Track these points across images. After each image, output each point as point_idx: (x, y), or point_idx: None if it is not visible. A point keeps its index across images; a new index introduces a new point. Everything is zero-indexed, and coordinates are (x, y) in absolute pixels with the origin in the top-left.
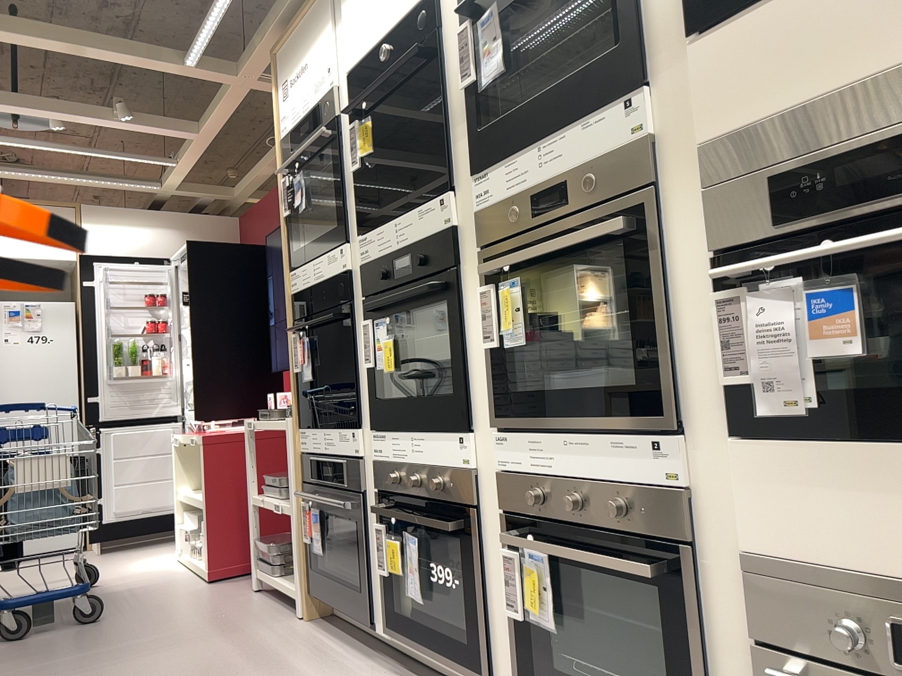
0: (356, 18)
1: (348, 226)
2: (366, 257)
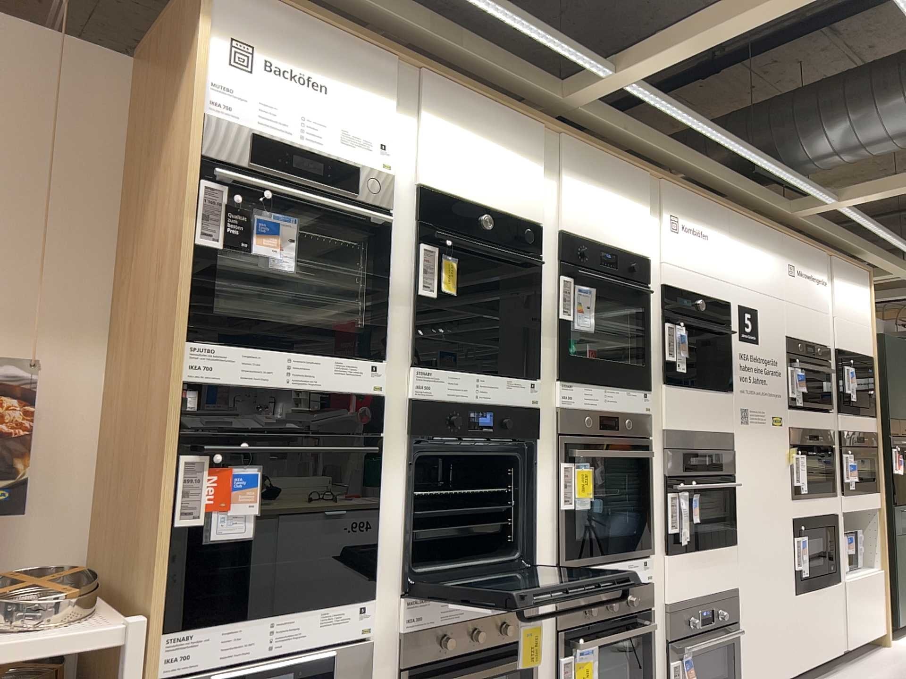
0: (448, 155)
1: (390, 344)
2: (429, 393)
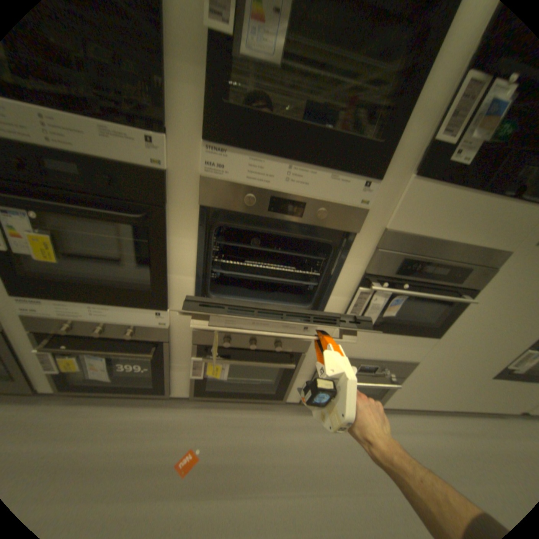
0: None
1: None
2: None
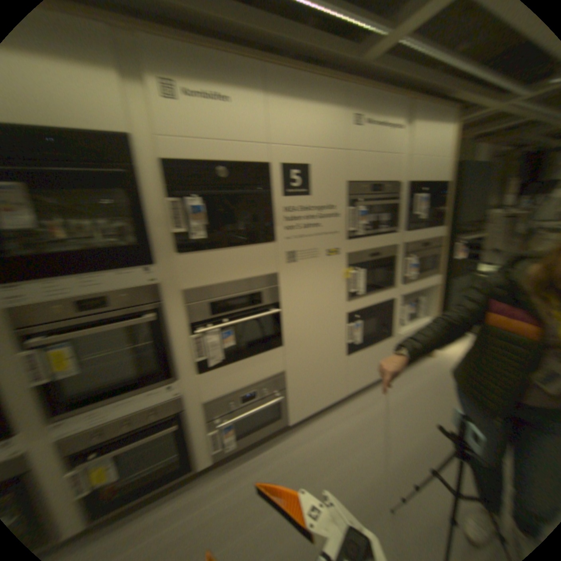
0: None
1: None
2: None
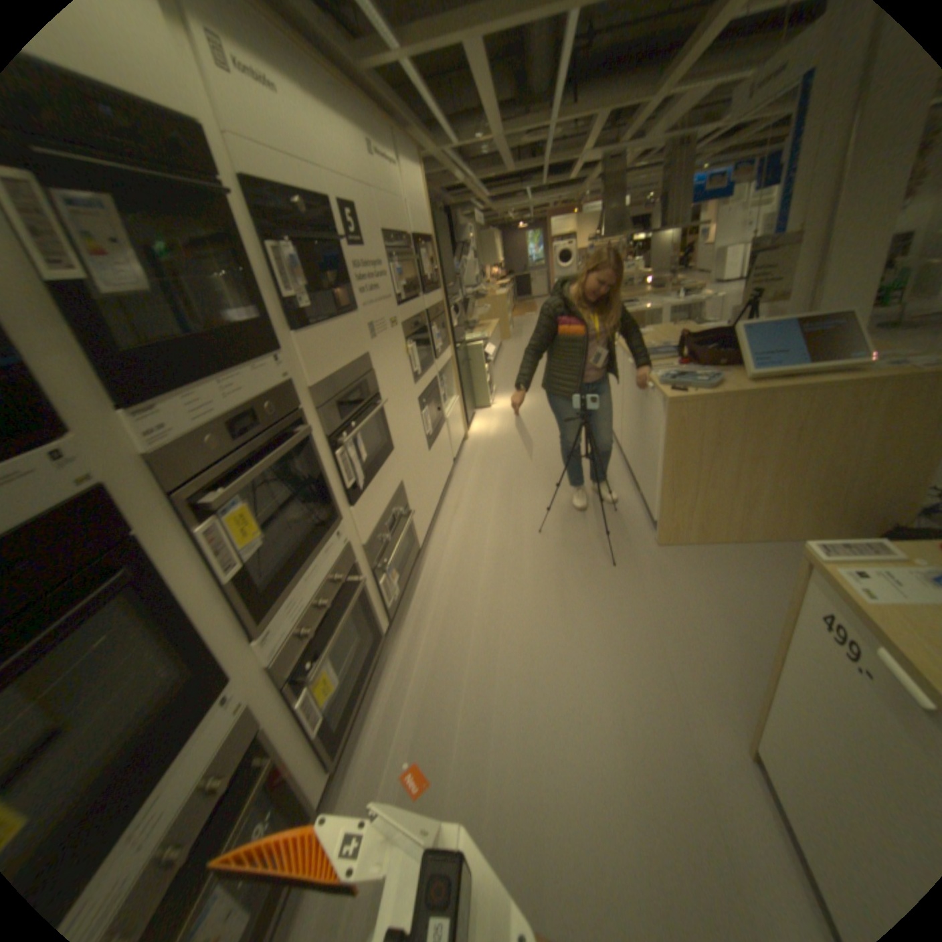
0: None
1: None
2: None
